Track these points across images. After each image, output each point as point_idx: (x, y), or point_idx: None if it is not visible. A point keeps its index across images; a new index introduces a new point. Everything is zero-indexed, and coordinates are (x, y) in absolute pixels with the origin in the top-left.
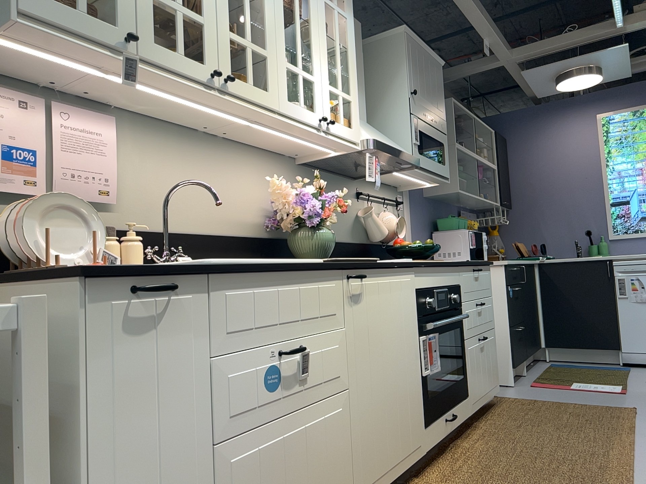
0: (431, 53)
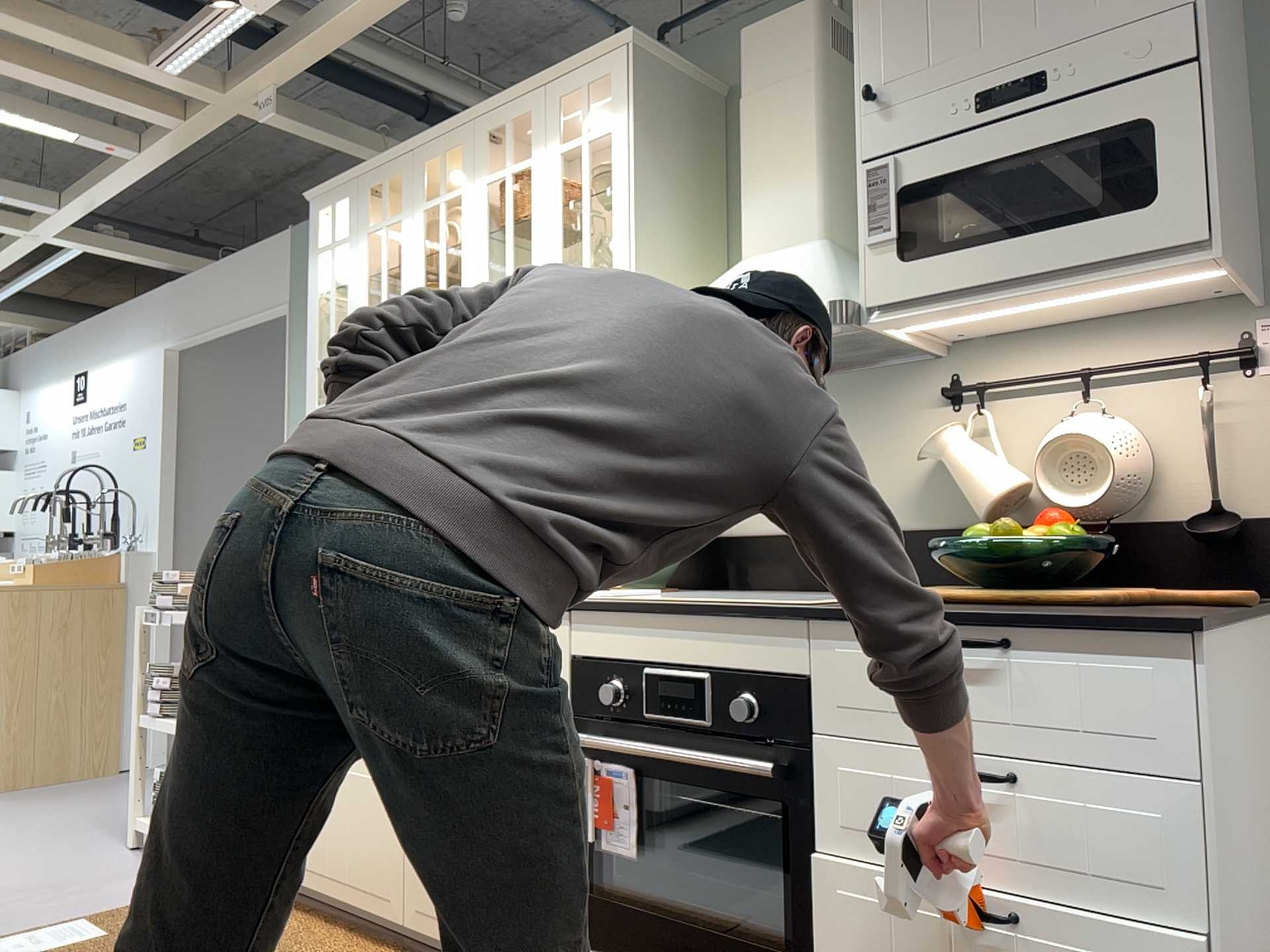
0: None
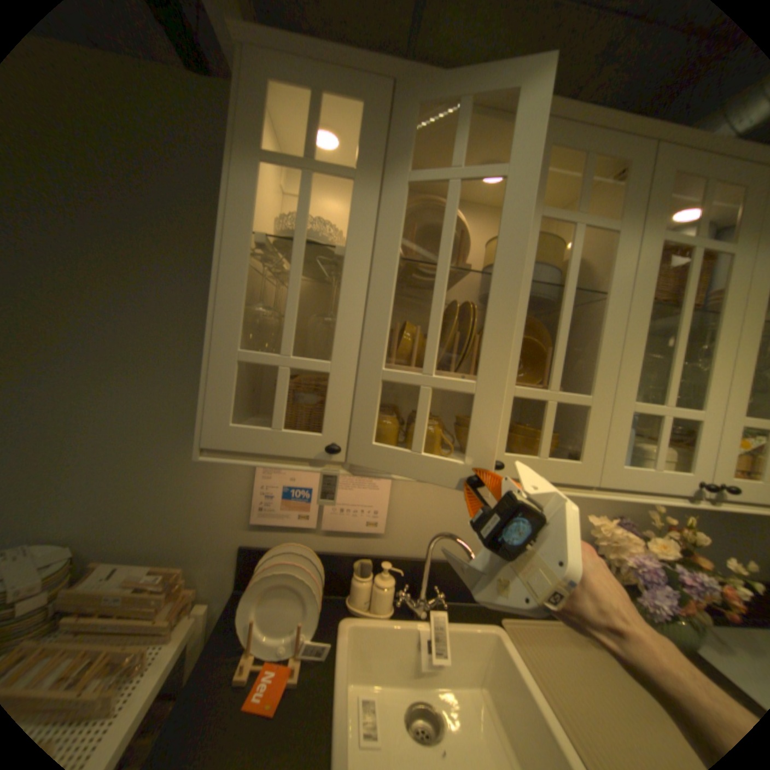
0: None
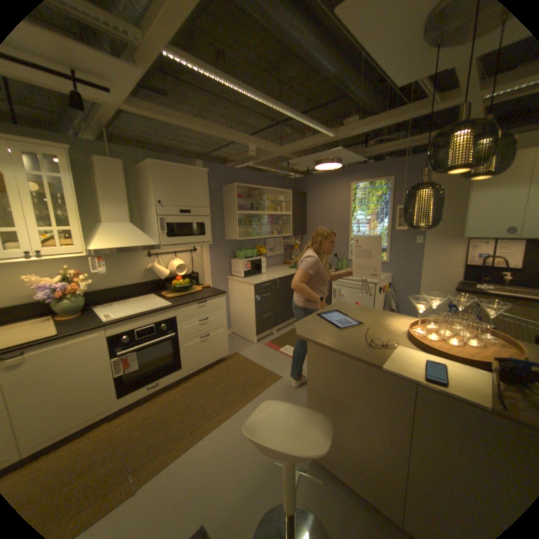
0: (188, 167)
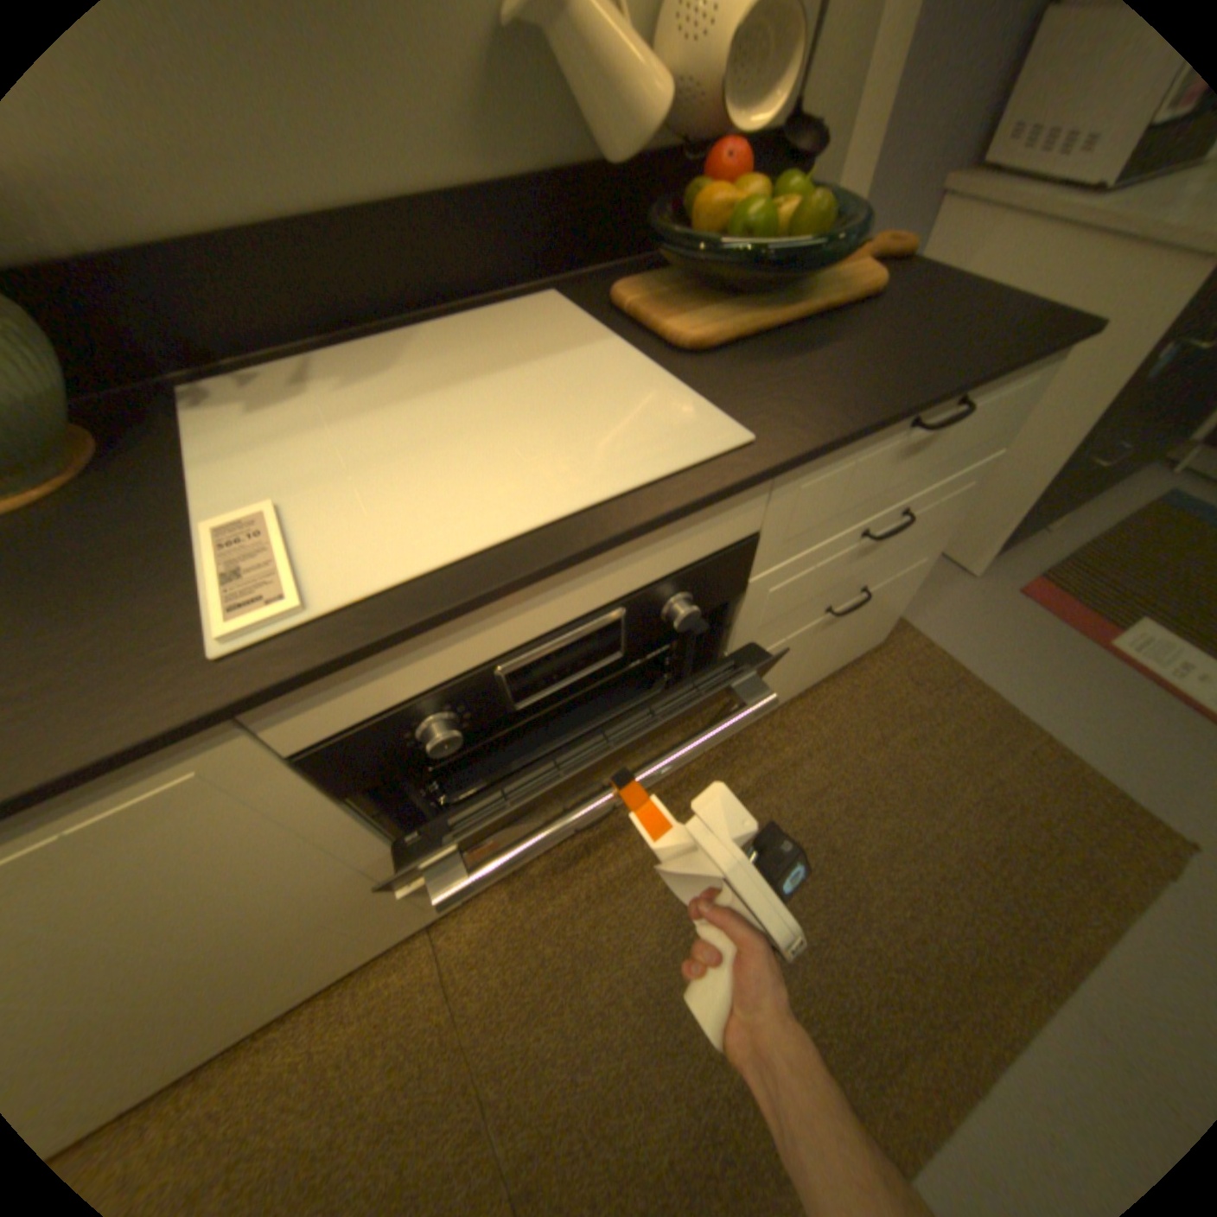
0: None
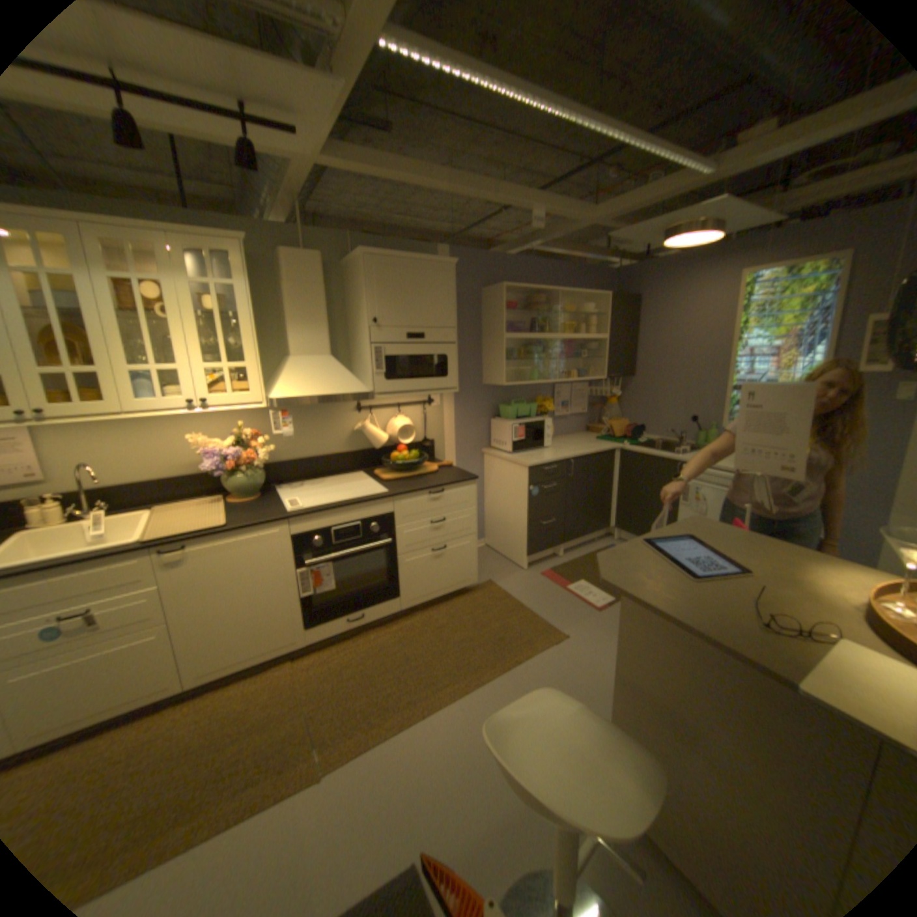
0: (423, 258)
